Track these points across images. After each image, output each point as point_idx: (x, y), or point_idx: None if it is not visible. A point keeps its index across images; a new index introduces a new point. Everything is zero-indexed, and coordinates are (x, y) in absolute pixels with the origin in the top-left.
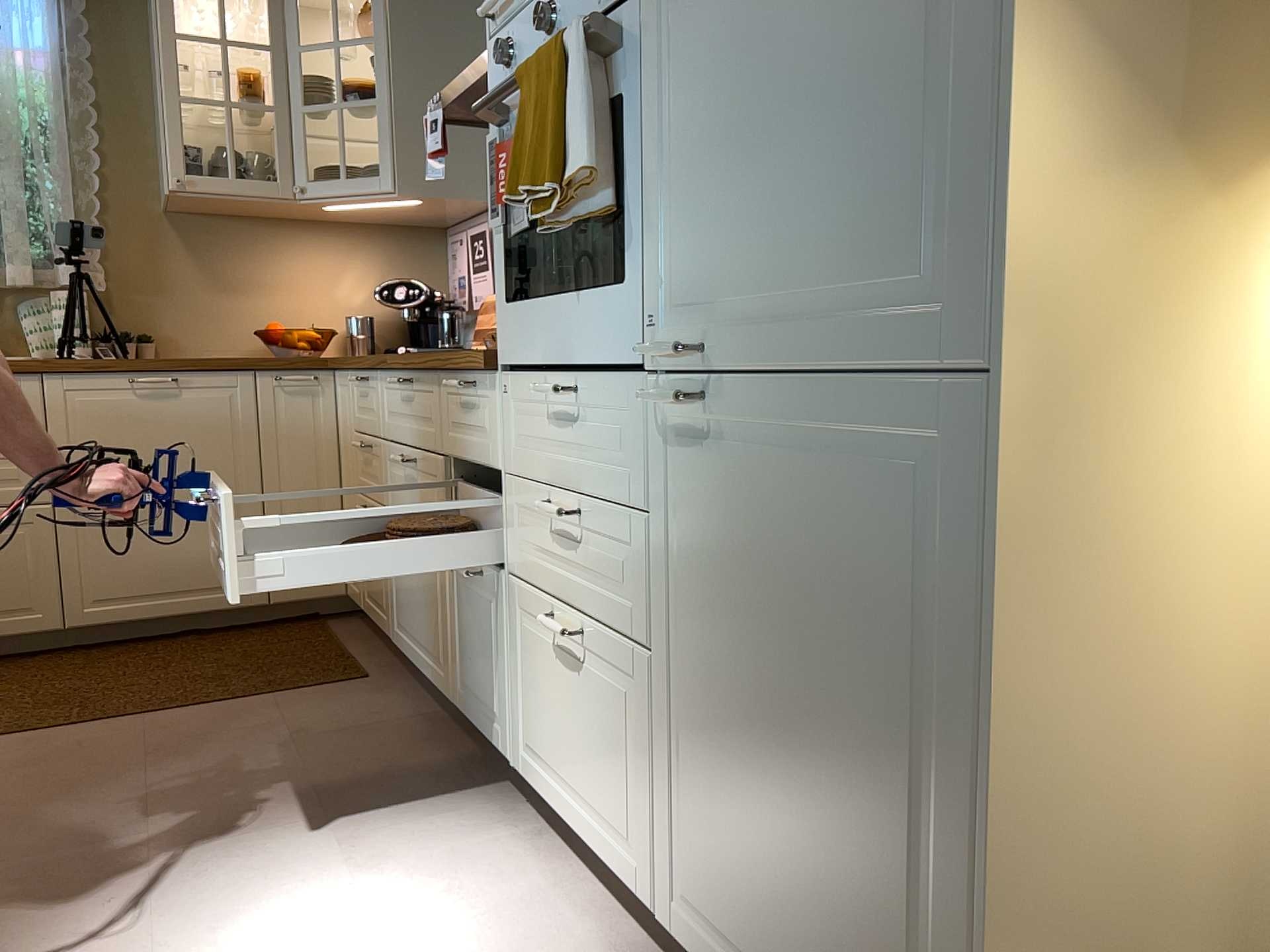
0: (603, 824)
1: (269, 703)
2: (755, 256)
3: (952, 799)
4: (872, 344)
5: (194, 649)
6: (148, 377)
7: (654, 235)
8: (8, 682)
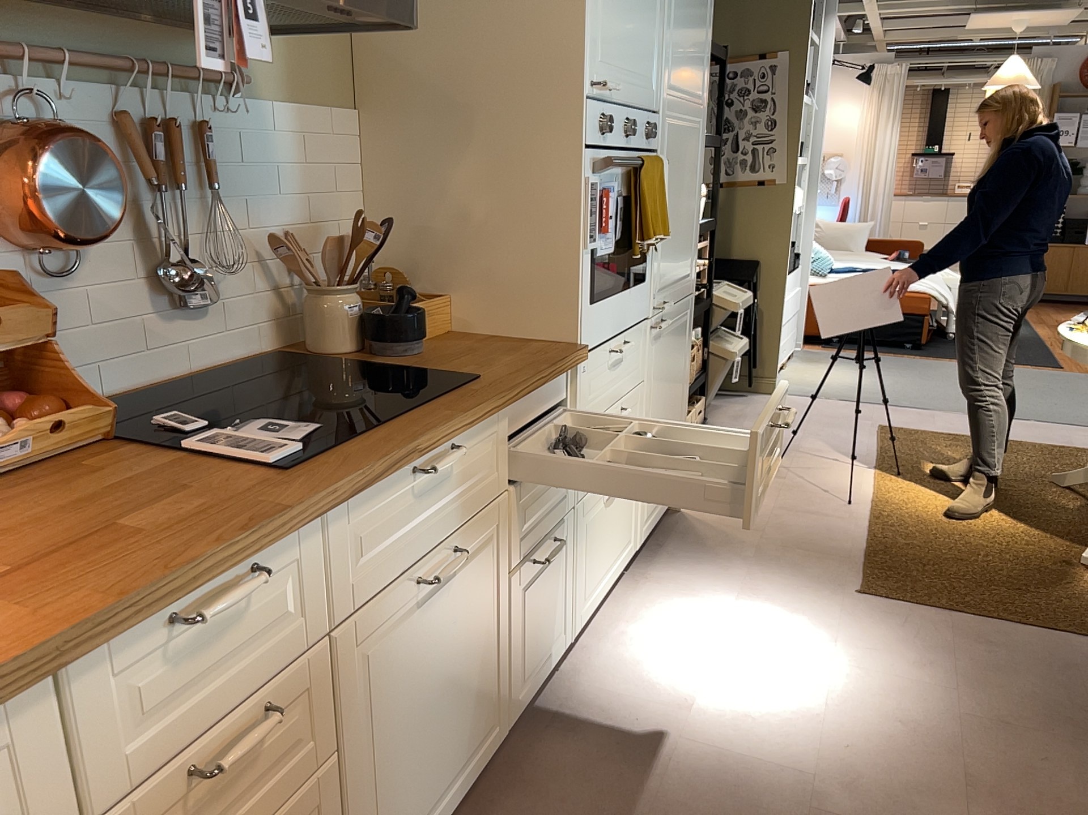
0: (619, 553)
1: None
2: (671, 269)
3: (682, 391)
4: (682, 291)
5: None
6: None
7: (651, 261)
8: None
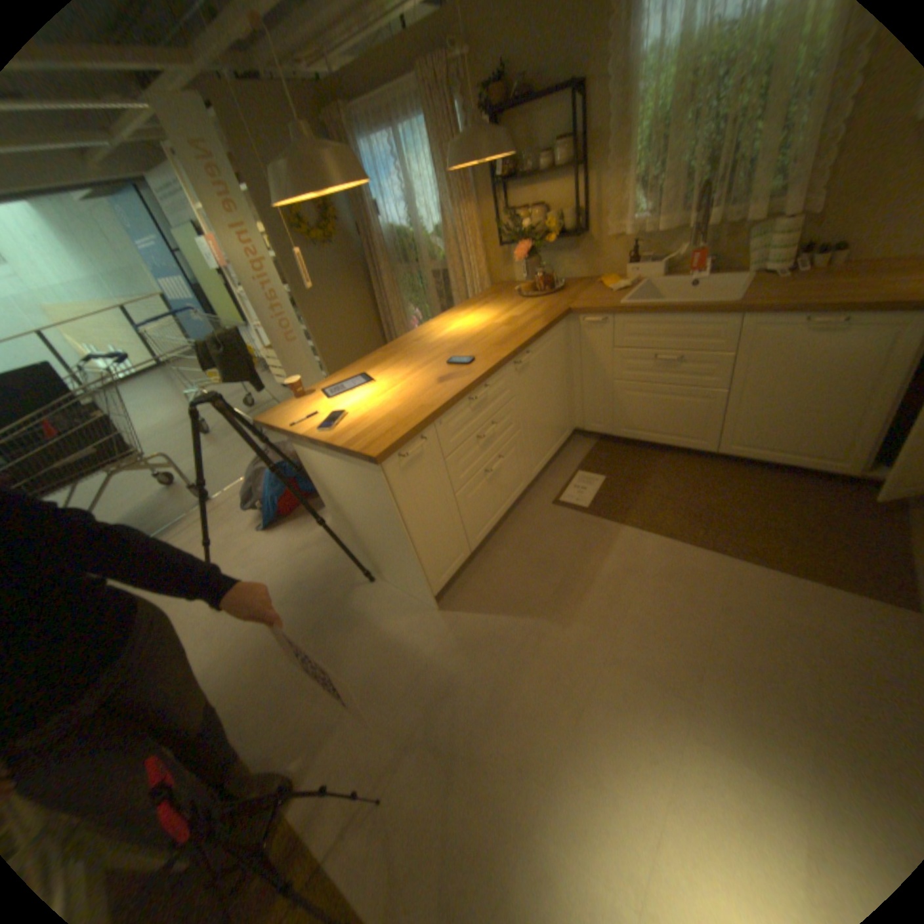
0: None
1: (820, 595)
2: None
3: None
4: None
5: (790, 491)
6: (823, 316)
7: None
8: (681, 476)
